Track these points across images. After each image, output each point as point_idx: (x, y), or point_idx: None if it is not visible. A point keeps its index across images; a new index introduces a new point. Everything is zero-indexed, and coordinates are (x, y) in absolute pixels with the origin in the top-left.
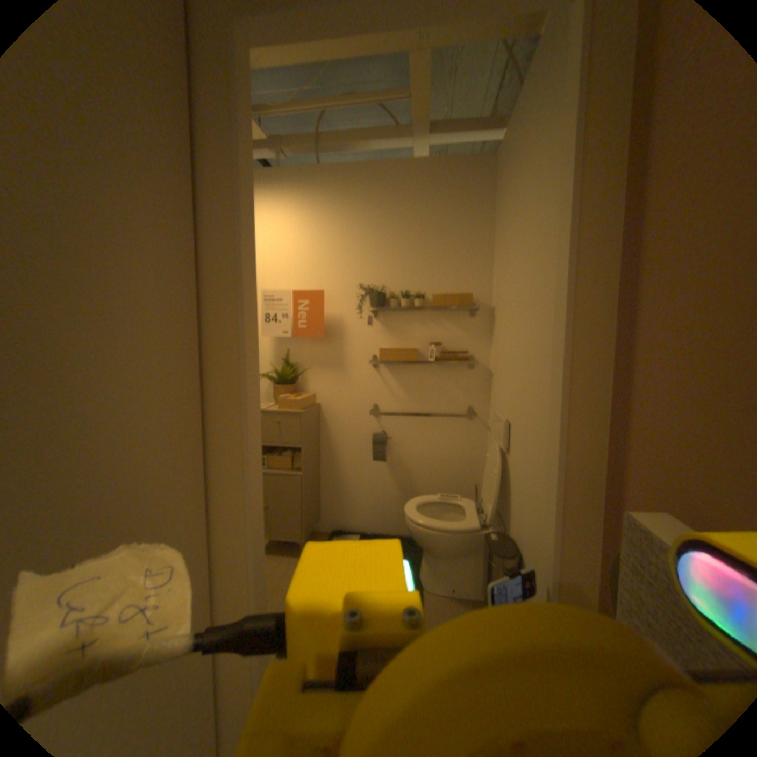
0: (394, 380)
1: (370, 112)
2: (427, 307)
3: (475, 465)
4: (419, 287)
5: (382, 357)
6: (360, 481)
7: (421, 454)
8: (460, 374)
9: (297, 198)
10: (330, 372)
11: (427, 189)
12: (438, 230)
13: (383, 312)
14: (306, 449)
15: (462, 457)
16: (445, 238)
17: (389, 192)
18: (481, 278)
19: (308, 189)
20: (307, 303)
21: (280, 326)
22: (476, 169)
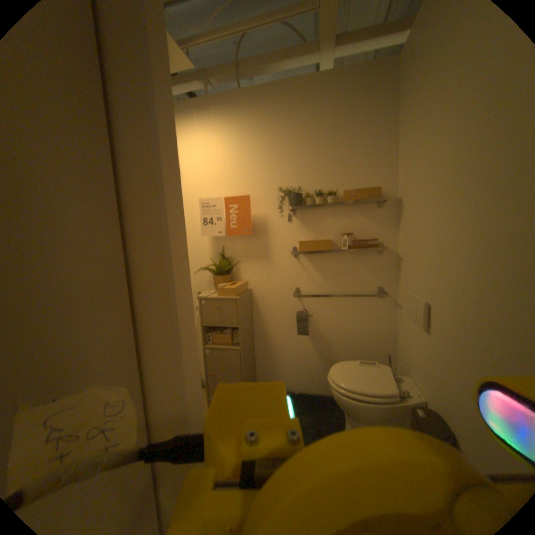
0: (312, 267)
1: (279, 44)
2: (338, 202)
3: (386, 337)
4: (331, 186)
5: (301, 248)
6: (287, 350)
7: (338, 328)
8: (371, 259)
9: (223, 119)
10: (258, 263)
11: (334, 98)
12: (345, 134)
13: (300, 210)
14: (242, 328)
15: (374, 330)
16: (352, 140)
17: (300, 105)
18: (387, 173)
19: (232, 111)
20: (236, 207)
21: (216, 228)
22: (379, 74)
